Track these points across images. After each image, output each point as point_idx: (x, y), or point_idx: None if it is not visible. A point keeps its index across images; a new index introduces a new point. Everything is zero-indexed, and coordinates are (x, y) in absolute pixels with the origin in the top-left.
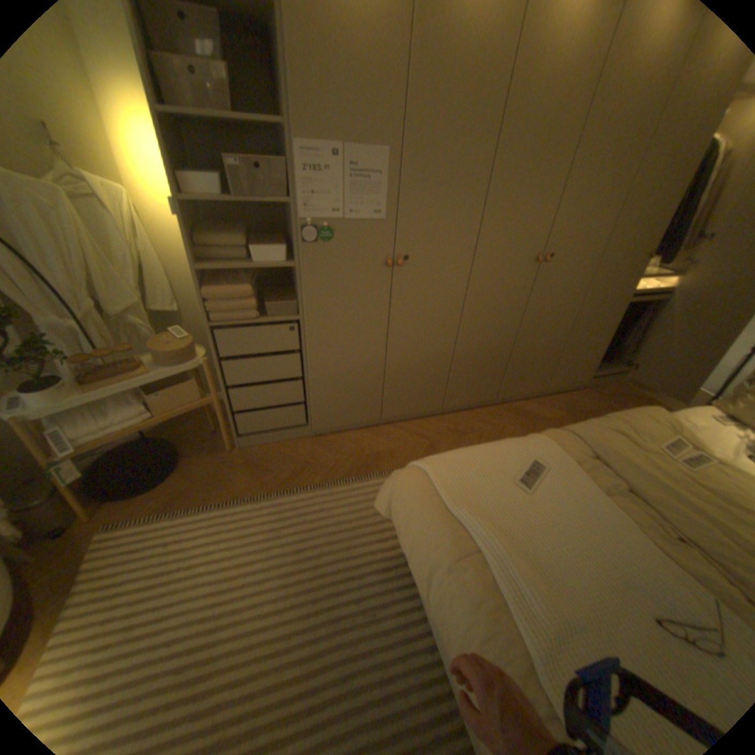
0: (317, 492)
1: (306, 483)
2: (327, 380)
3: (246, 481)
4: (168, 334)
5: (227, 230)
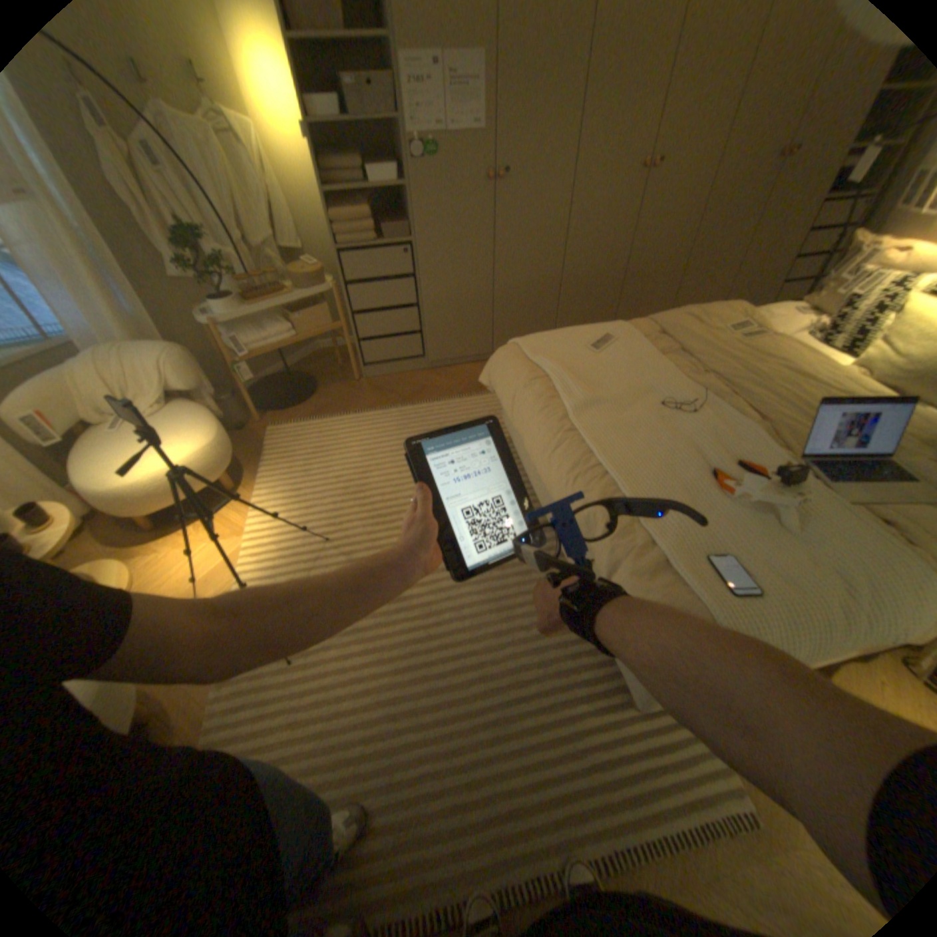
0: (434, 404)
1: (425, 399)
2: (439, 307)
3: (374, 399)
4: (300, 263)
5: (343, 154)
